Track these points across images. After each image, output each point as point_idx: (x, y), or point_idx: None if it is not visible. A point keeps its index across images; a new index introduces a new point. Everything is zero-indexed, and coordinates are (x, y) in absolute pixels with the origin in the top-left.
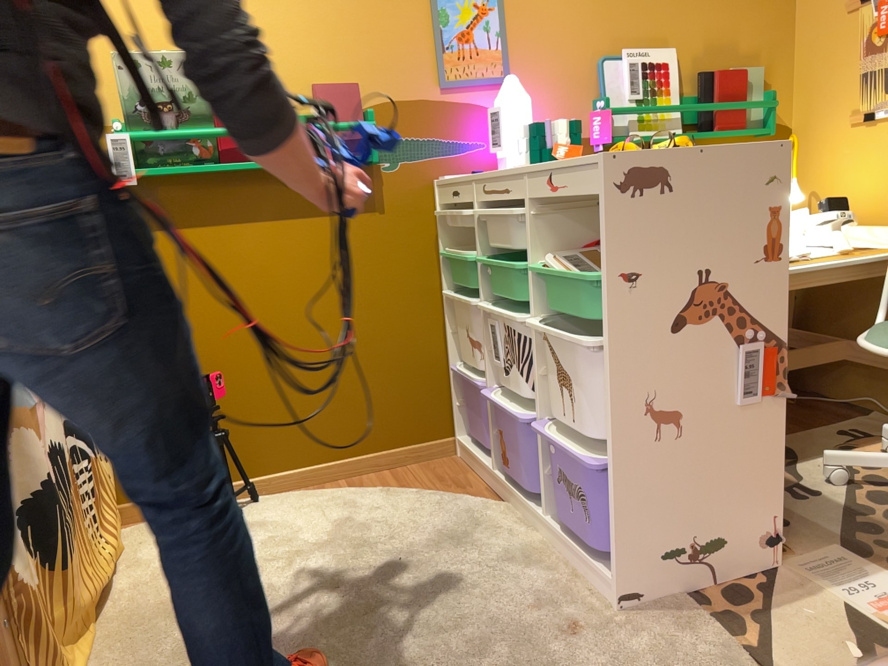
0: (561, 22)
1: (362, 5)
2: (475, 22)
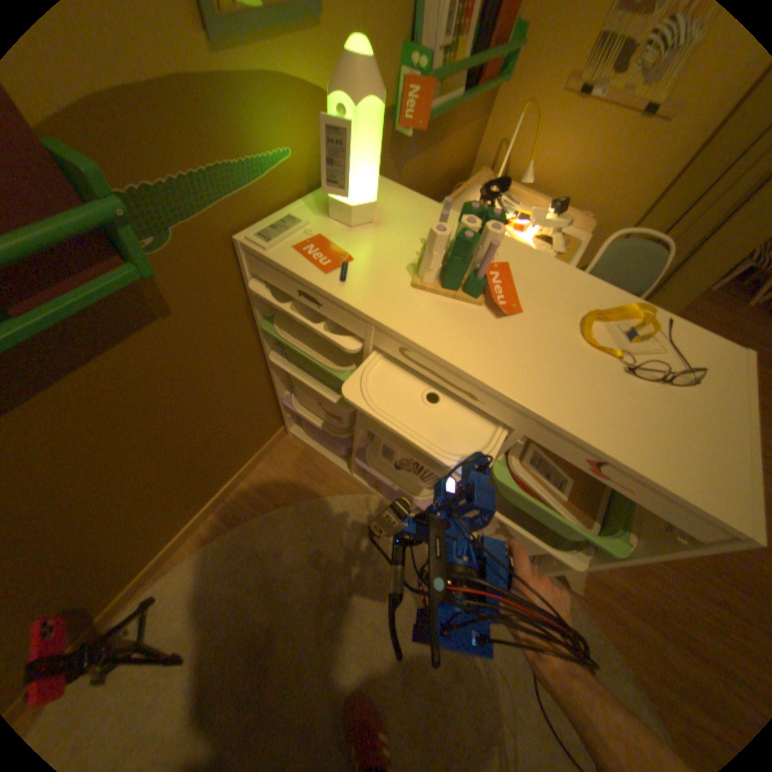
0: None
1: None
2: None
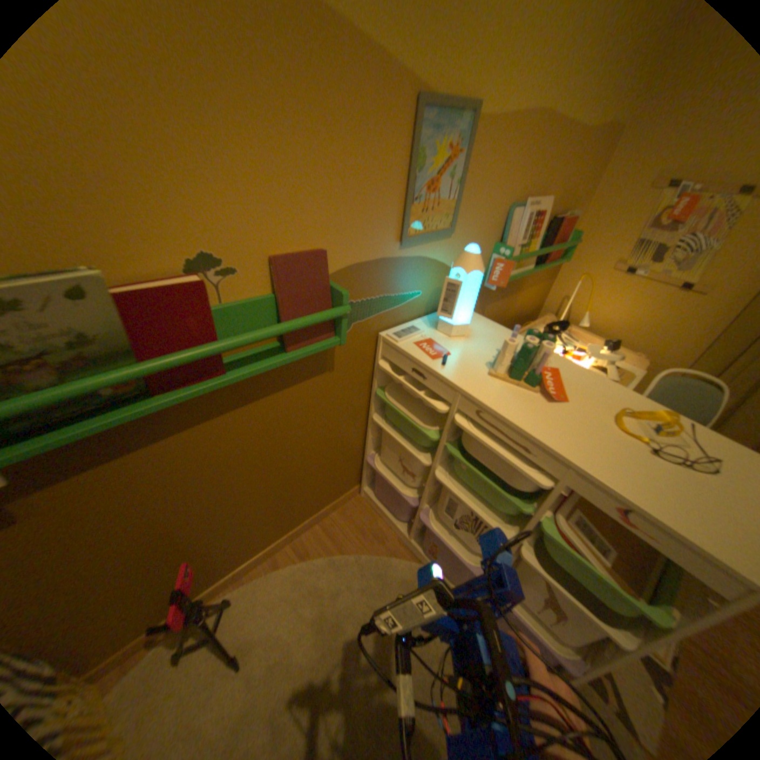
0: (504, 167)
1: (341, 131)
2: (447, 165)
